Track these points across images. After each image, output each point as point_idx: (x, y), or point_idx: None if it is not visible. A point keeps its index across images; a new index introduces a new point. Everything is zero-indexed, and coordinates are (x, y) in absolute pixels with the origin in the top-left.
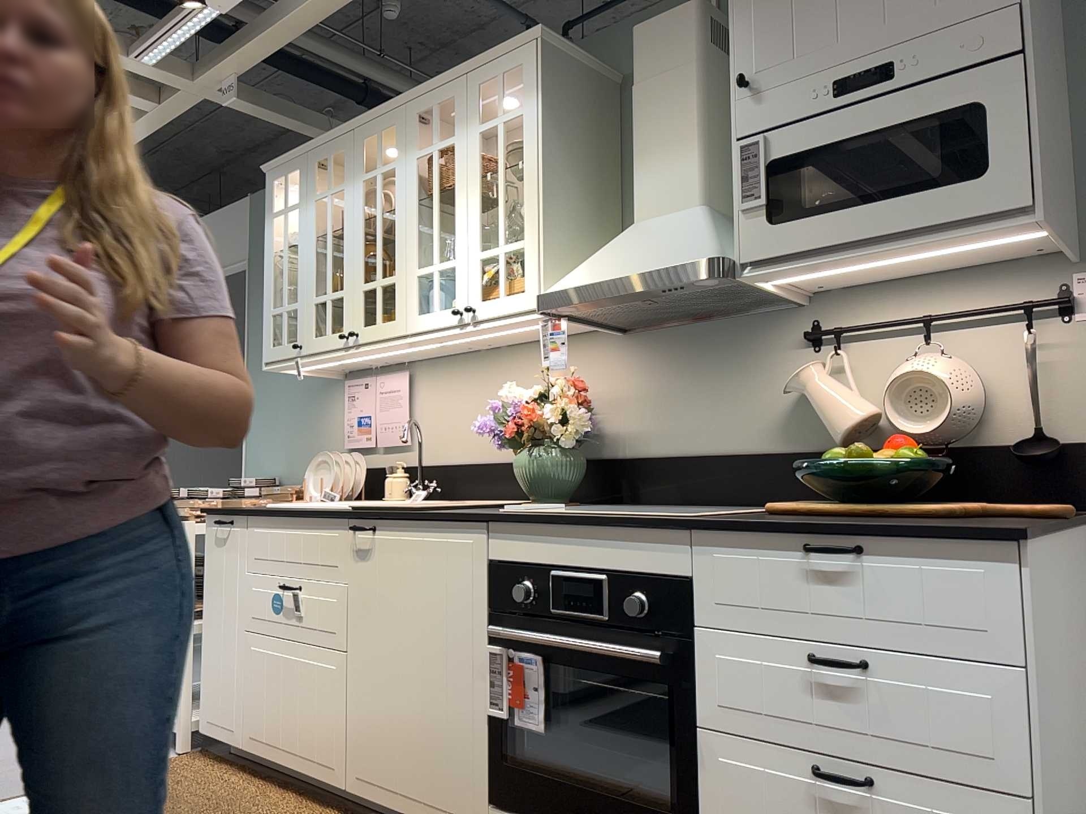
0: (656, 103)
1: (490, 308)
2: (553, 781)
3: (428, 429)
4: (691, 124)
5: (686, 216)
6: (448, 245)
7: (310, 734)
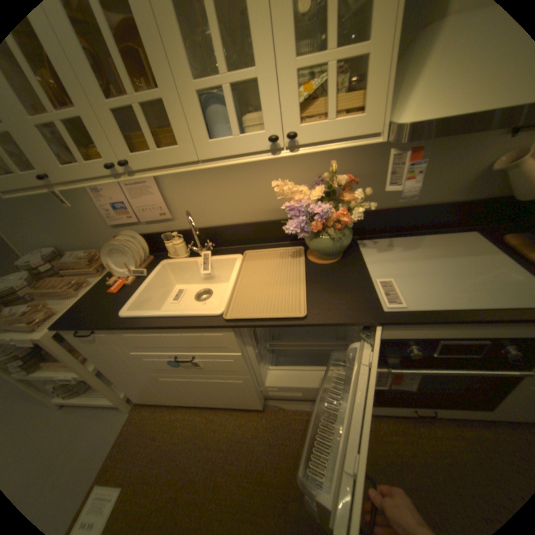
0: None
1: (316, 133)
2: (413, 399)
3: (179, 204)
4: None
5: None
6: (227, 44)
7: (230, 400)
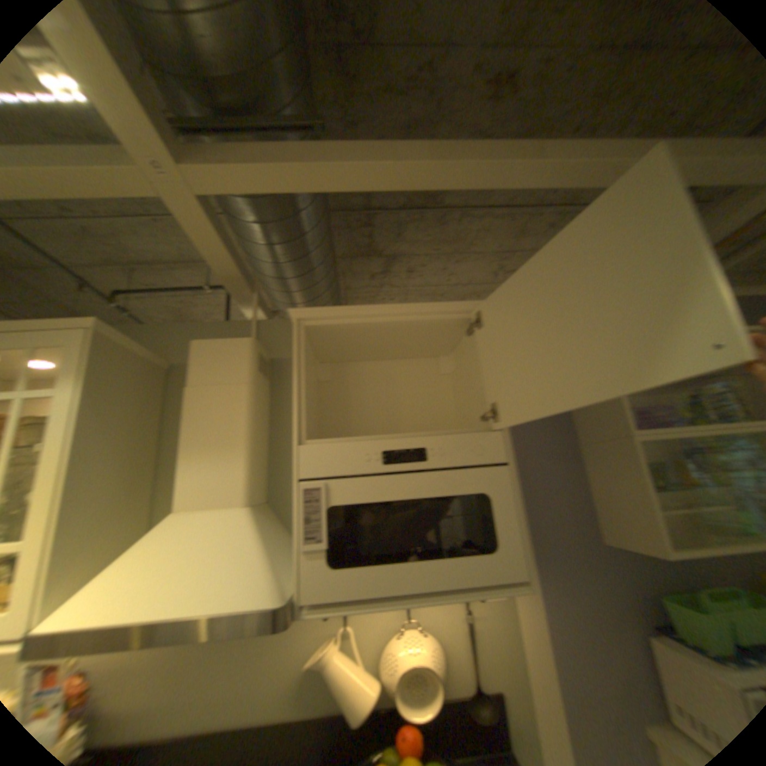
0: (208, 406)
1: None
2: None
3: None
4: (239, 433)
5: (230, 521)
6: None
7: None
